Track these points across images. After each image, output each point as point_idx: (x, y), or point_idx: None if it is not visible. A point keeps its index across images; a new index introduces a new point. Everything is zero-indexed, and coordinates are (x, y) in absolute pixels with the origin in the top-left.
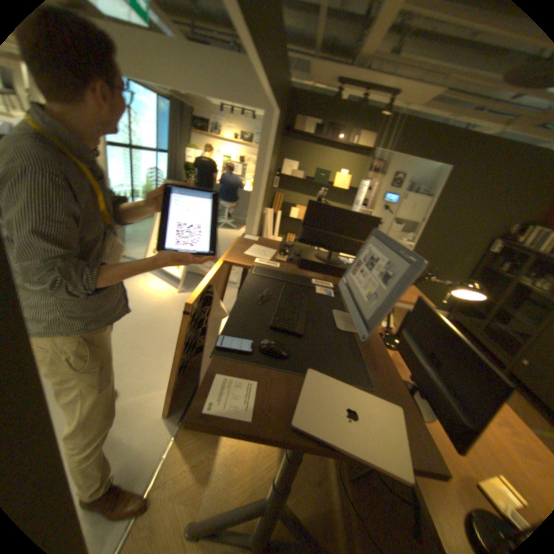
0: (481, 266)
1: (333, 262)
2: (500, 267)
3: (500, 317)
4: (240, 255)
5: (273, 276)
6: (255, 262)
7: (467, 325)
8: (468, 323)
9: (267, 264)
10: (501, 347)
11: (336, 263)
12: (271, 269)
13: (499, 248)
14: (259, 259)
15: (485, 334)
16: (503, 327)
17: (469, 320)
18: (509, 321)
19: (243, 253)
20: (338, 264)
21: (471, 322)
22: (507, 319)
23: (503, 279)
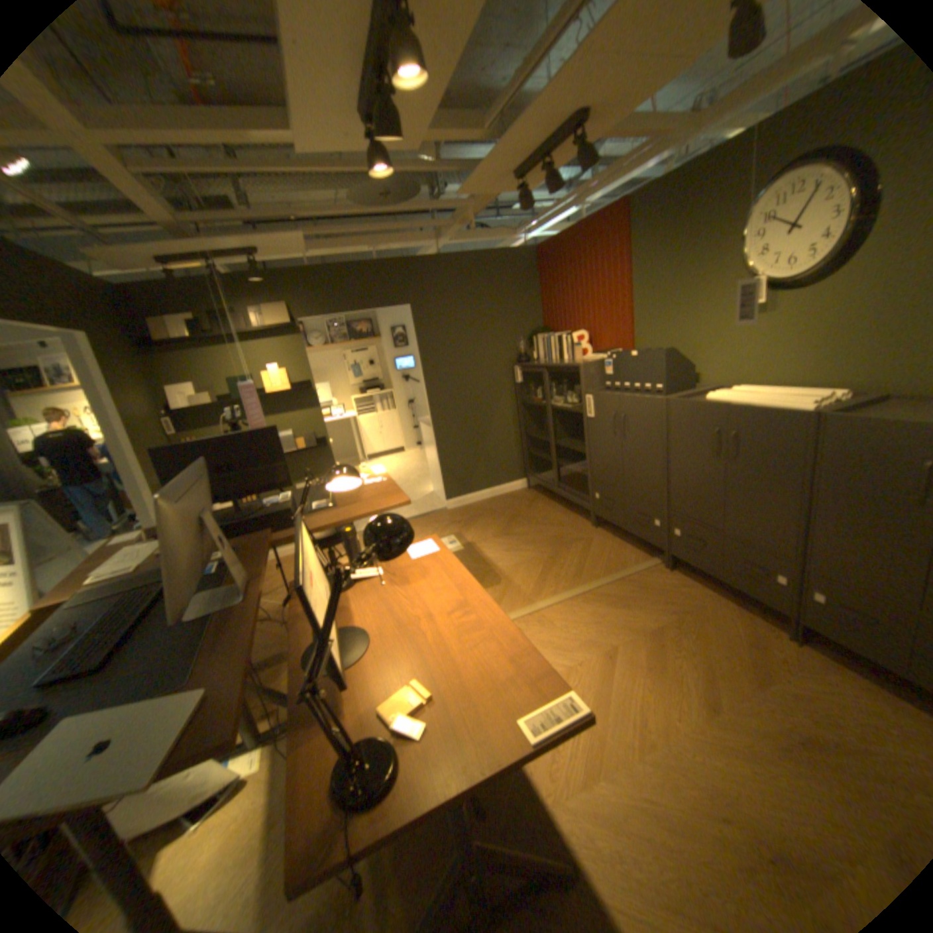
0: (518, 405)
1: (248, 514)
2: (533, 398)
3: (565, 455)
4: (82, 583)
5: (110, 594)
6: (86, 585)
7: (543, 485)
8: (543, 482)
9: (111, 577)
10: (577, 492)
11: (253, 512)
12: (115, 582)
13: (520, 377)
14: (124, 571)
15: (560, 484)
16: (567, 466)
17: (542, 477)
18: (576, 455)
19: (90, 577)
20: (258, 513)
21: (545, 478)
22: (574, 454)
23: (543, 410)
